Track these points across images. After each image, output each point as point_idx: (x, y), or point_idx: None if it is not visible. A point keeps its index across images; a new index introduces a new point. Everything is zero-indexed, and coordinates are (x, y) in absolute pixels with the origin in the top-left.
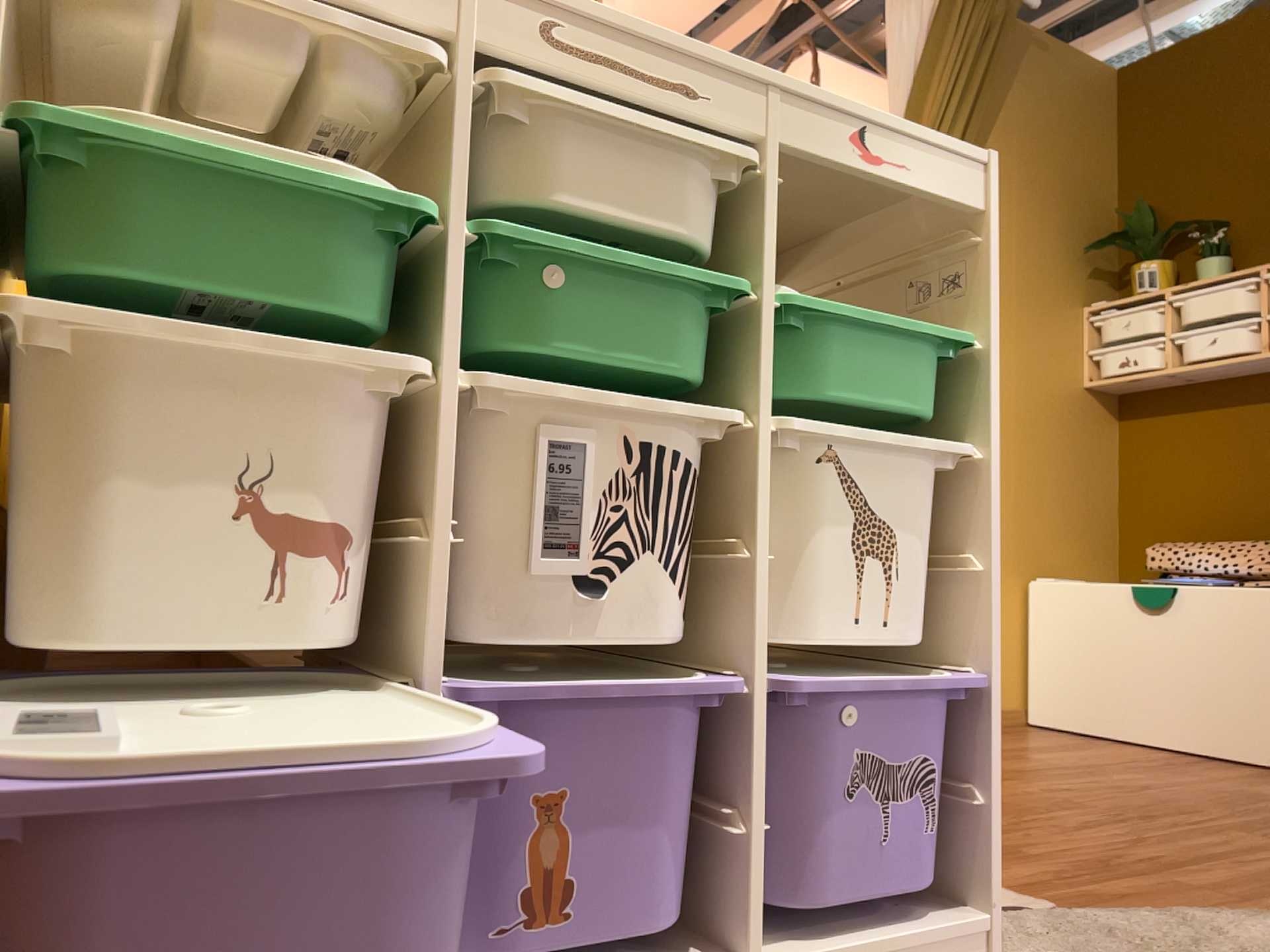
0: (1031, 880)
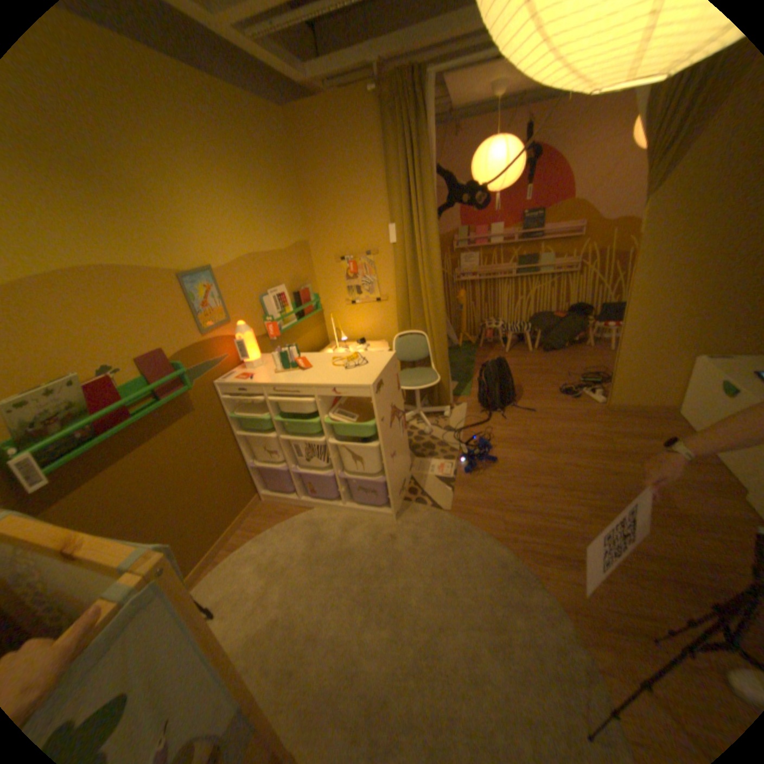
0: (463, 504)
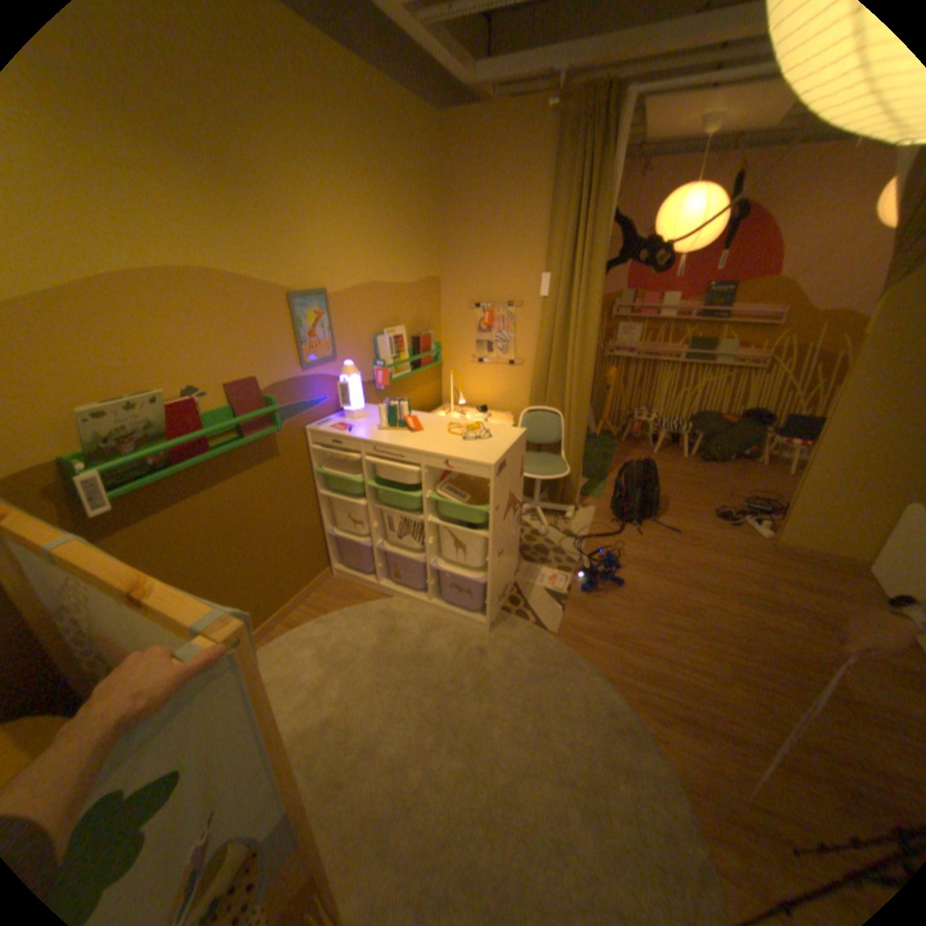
0: (573, 629)
